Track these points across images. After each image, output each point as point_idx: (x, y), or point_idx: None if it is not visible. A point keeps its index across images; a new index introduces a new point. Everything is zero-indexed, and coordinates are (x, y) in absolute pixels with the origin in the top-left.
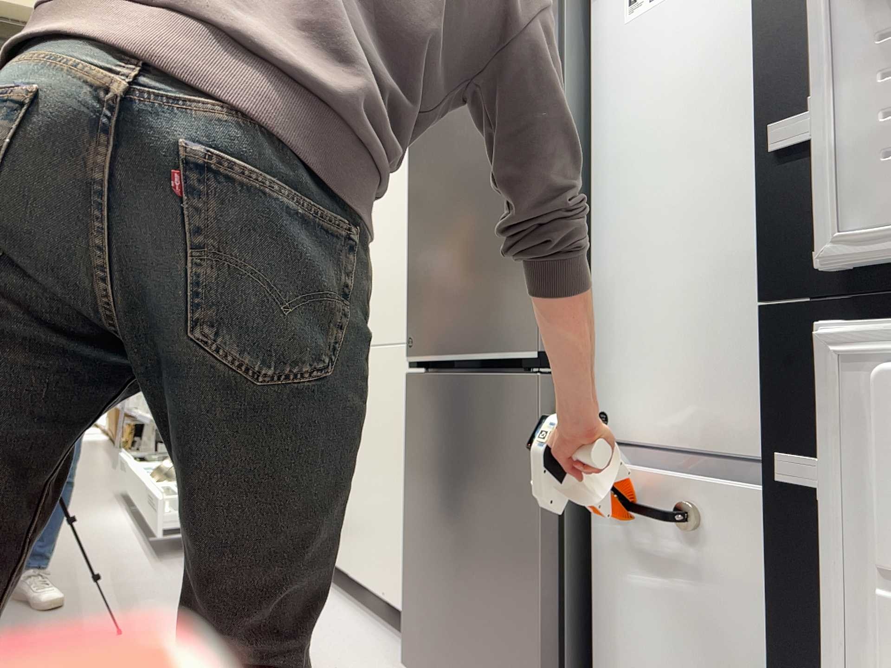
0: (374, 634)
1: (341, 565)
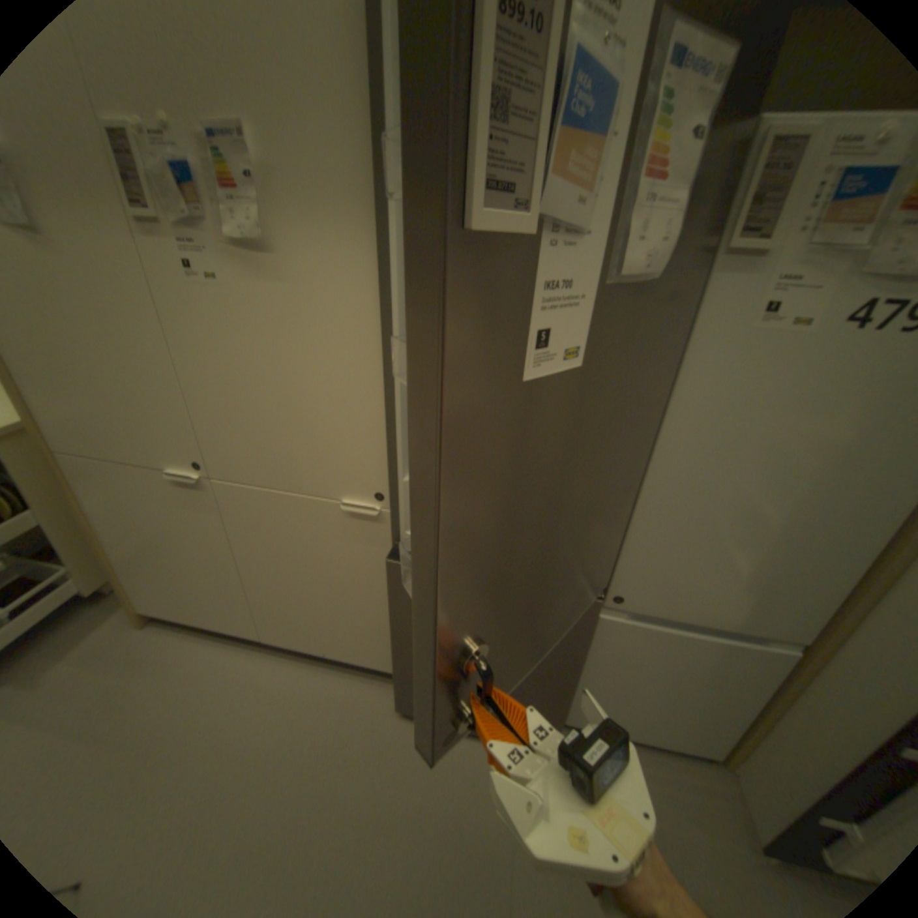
0: (324, 678)
1: (243, 634)
